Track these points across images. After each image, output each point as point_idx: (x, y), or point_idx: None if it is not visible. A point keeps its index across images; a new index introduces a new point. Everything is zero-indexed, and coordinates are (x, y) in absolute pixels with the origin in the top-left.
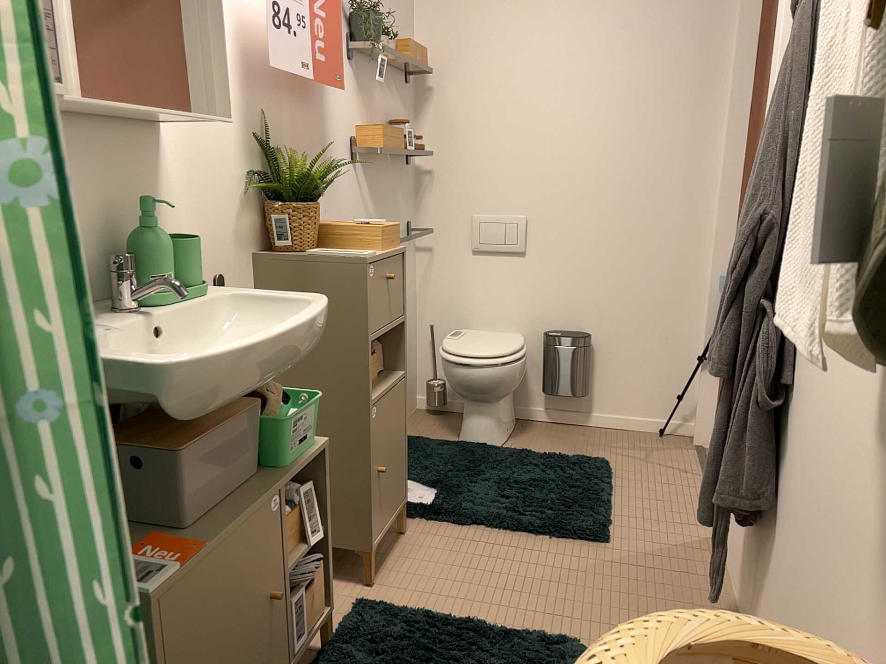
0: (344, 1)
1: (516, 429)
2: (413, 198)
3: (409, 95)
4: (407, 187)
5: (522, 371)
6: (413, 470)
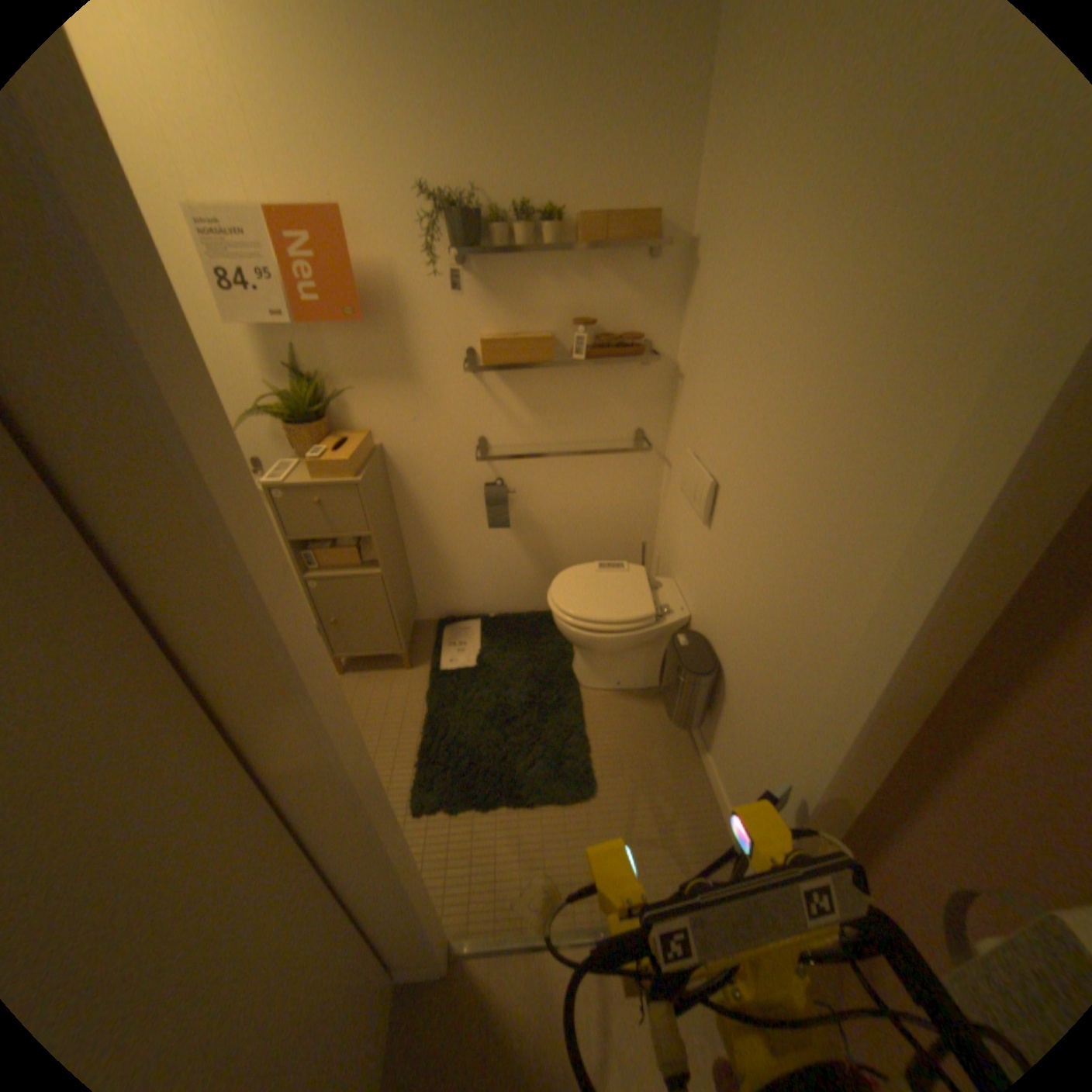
0: (428, 197)
1: (643, 690)
2: (660, 403)
3: (664, 268)
4: (638, 391)
5: (596, 645)
6: (497, 642)
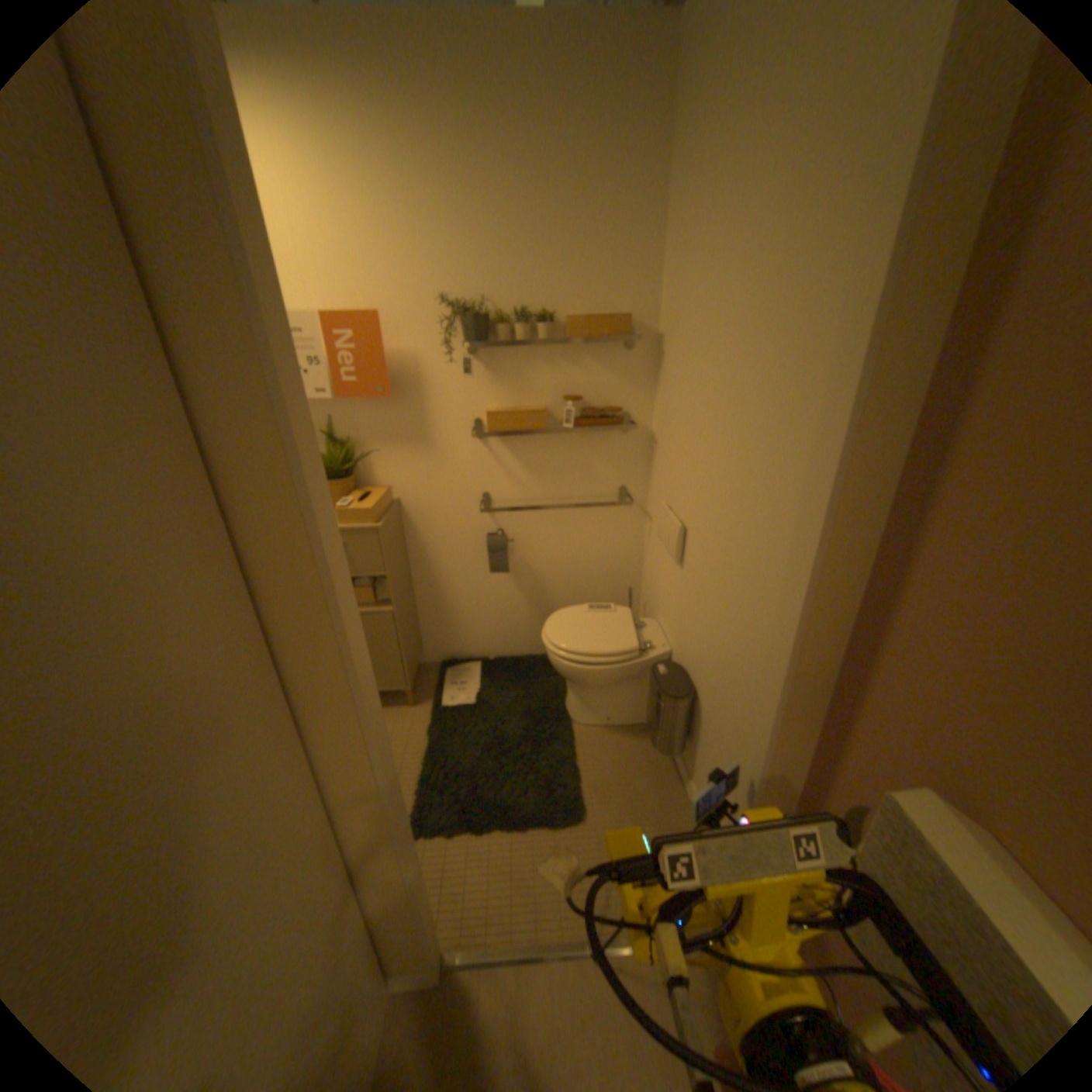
0: (448, 306)
1: (631, 726)
2: (639, 465)
3: (637, 358)
4: (619, 455)
5: (584, 676)
6: (495, 682)
